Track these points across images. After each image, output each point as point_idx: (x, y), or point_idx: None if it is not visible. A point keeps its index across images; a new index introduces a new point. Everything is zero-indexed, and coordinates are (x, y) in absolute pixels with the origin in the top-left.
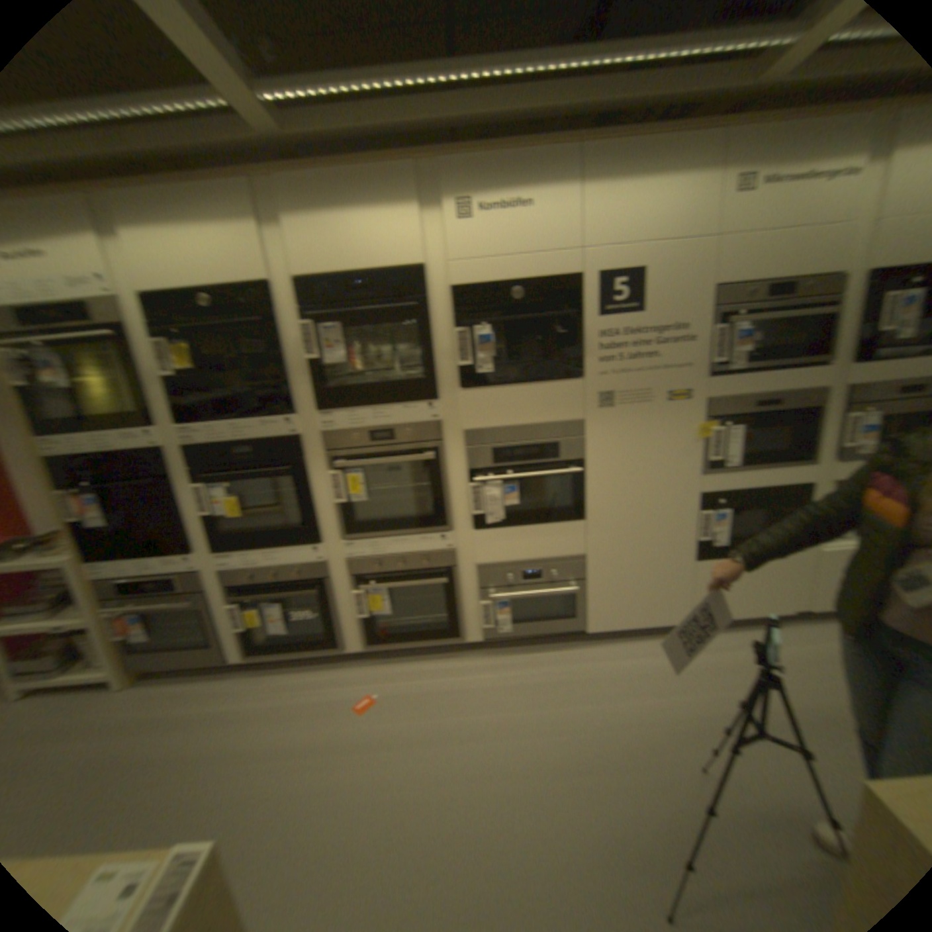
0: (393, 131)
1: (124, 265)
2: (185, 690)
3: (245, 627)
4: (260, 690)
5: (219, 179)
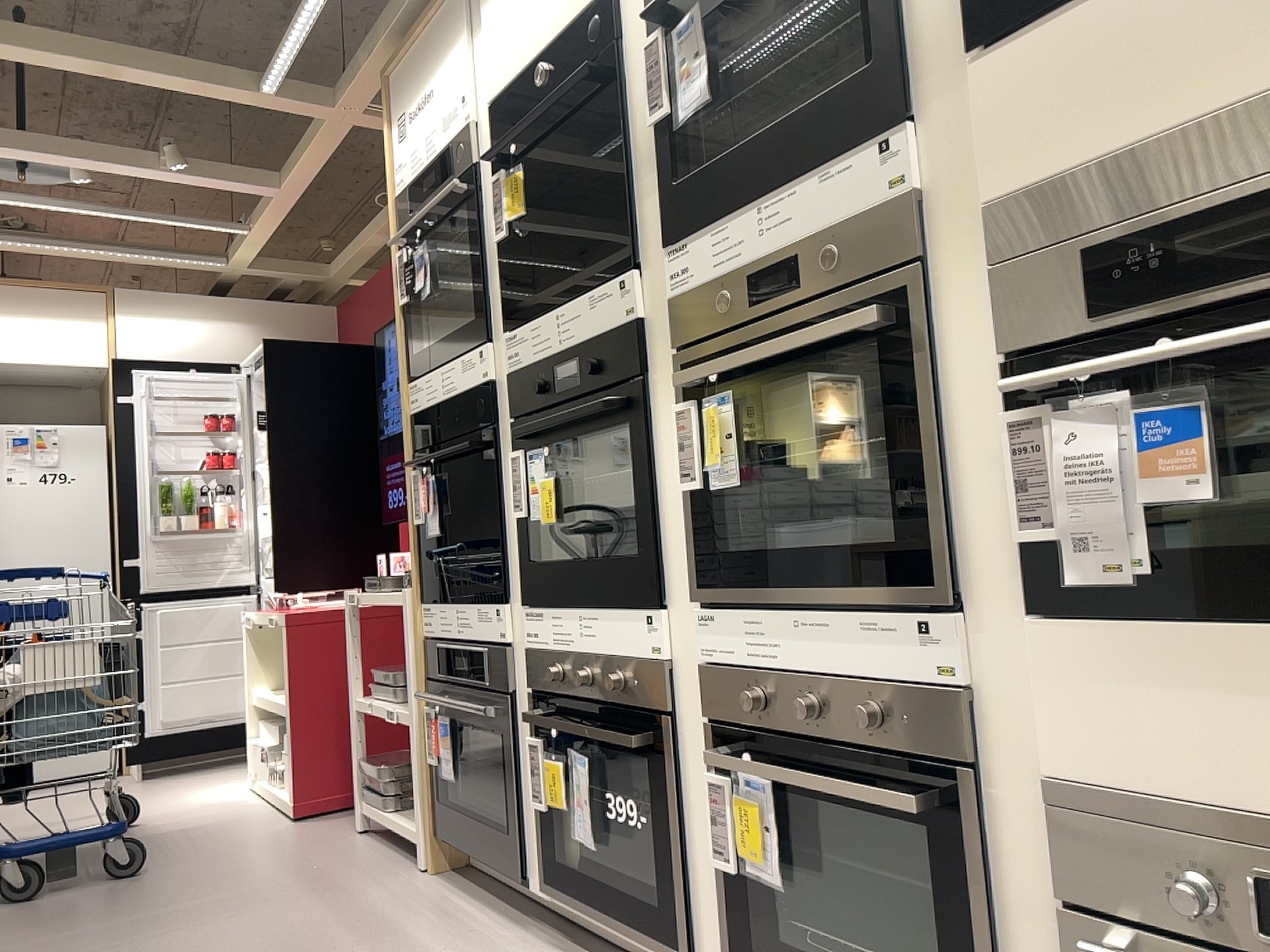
0: None
1: (487, 63)
2: (480, 911)
3: (552, 798)
4: None
5: None
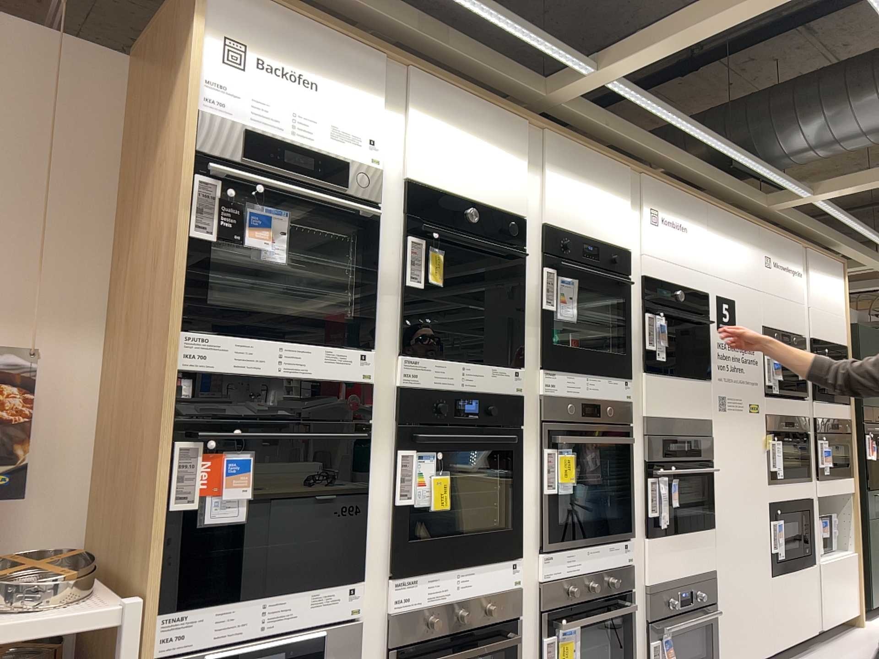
0: (609, 146)
1: (412, 154)
2: None
3: None
4: None
5: (510, 122)
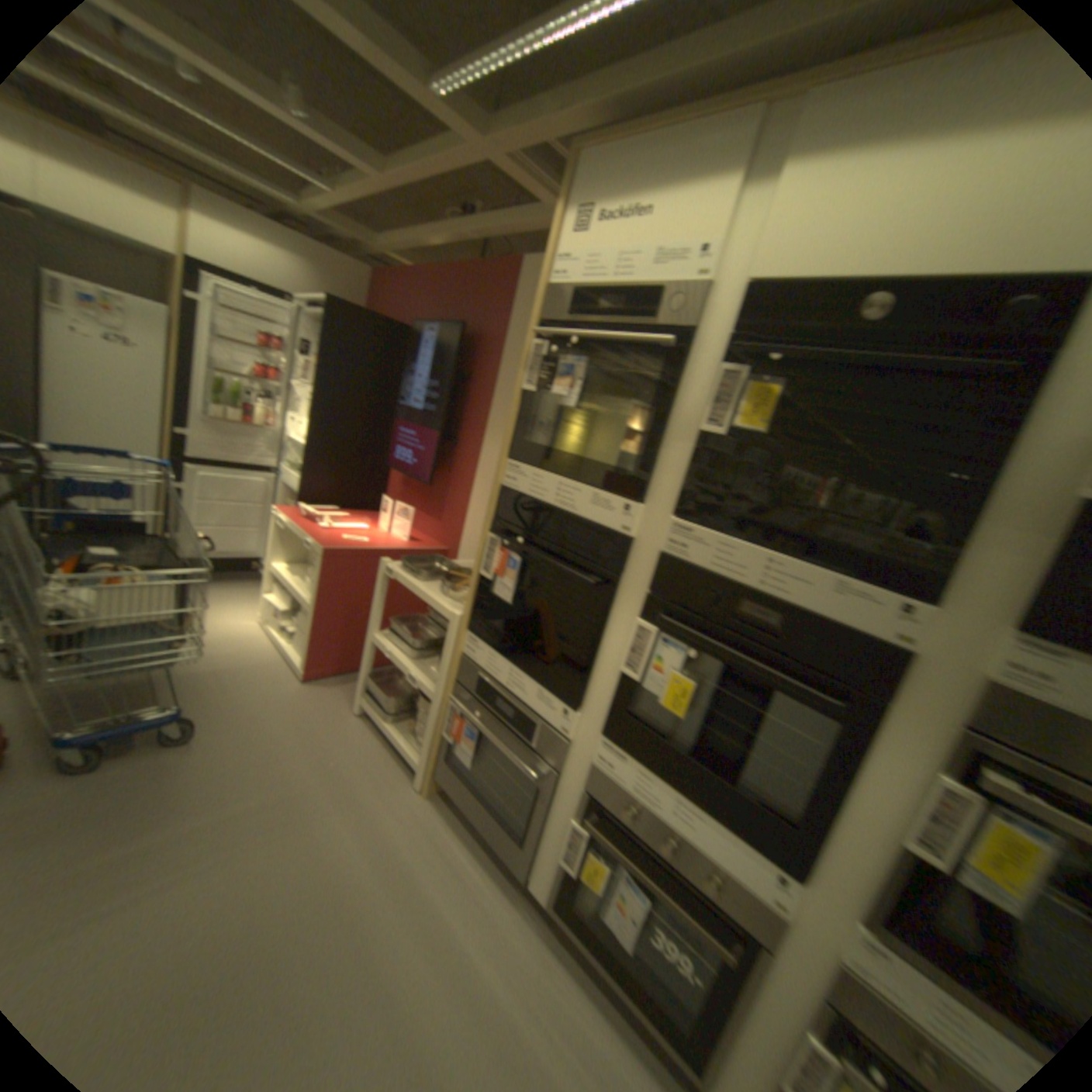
0: None
1: (770, 229)
2: (475, 871)
3: (589, 881)
4: (553, 993)
5: None
